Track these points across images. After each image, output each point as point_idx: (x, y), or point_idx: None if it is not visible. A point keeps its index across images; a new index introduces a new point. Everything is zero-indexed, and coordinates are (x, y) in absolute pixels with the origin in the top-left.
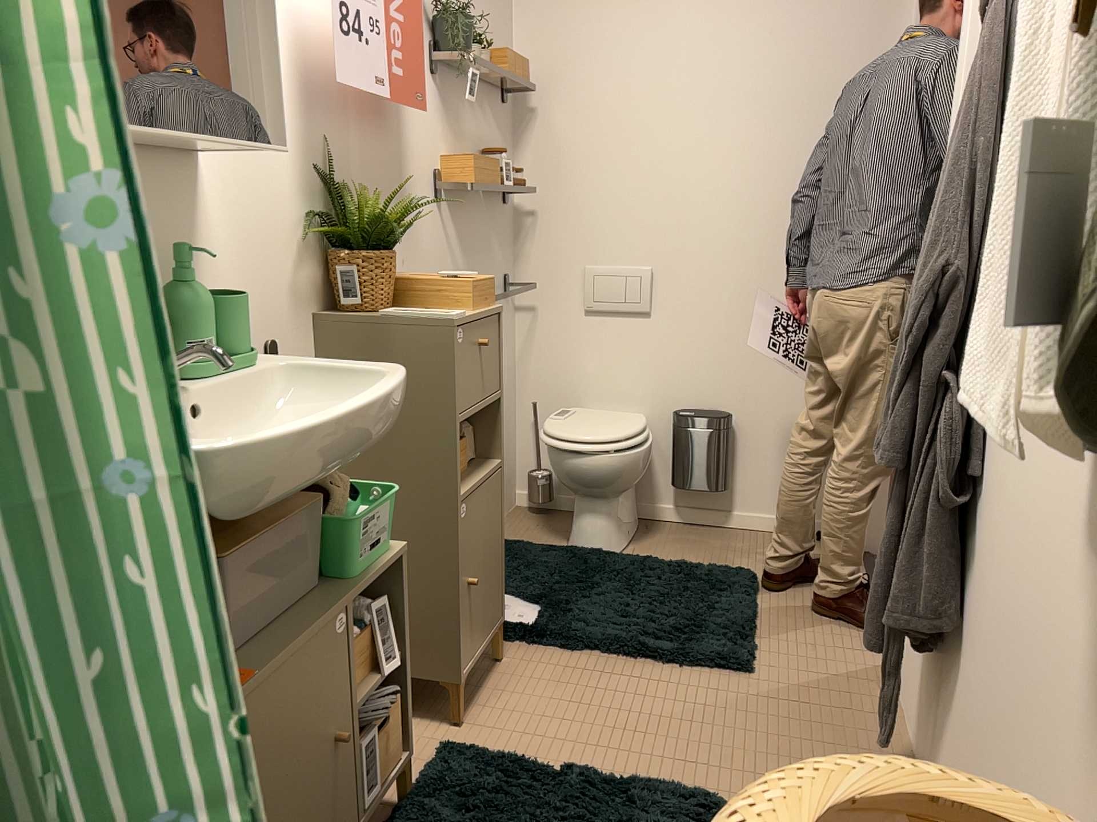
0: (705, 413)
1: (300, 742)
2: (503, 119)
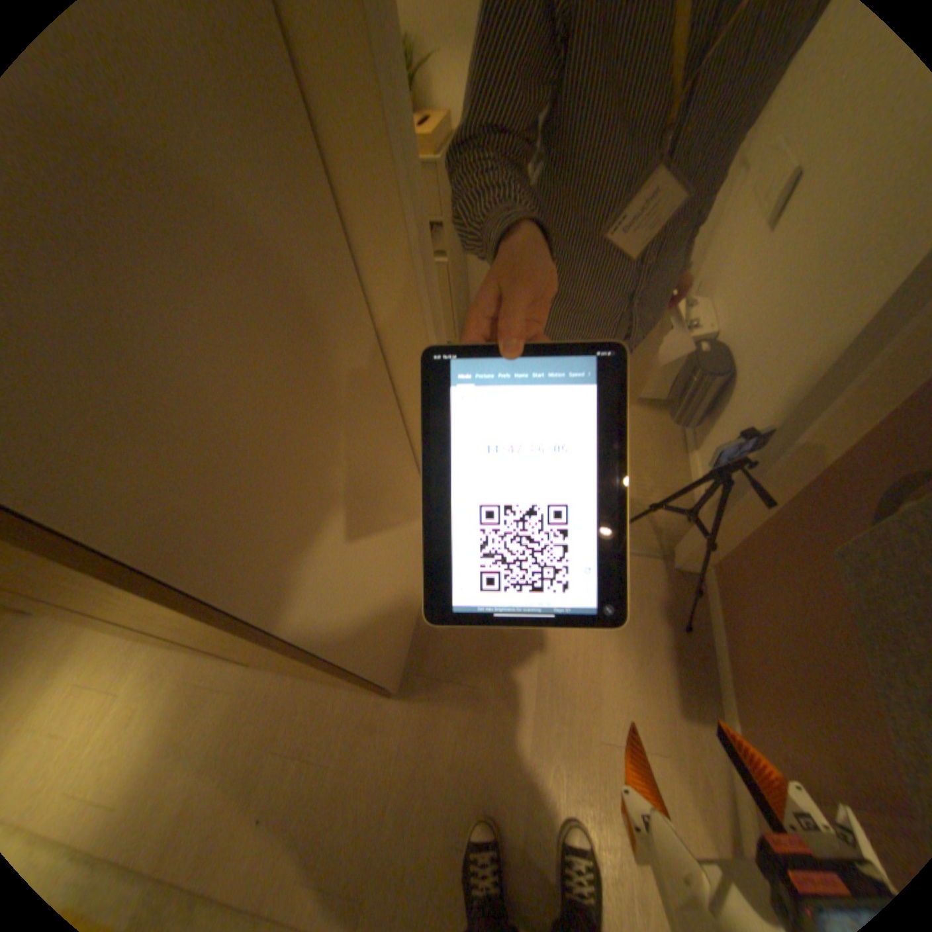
0: (719, 356)
1: None
2: None
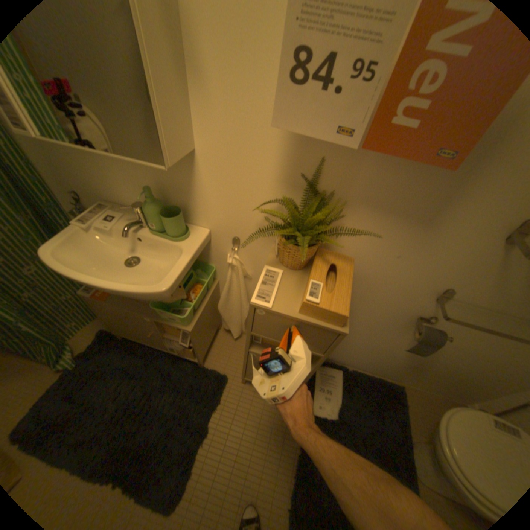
0: None
1: (128, 322)
2: None
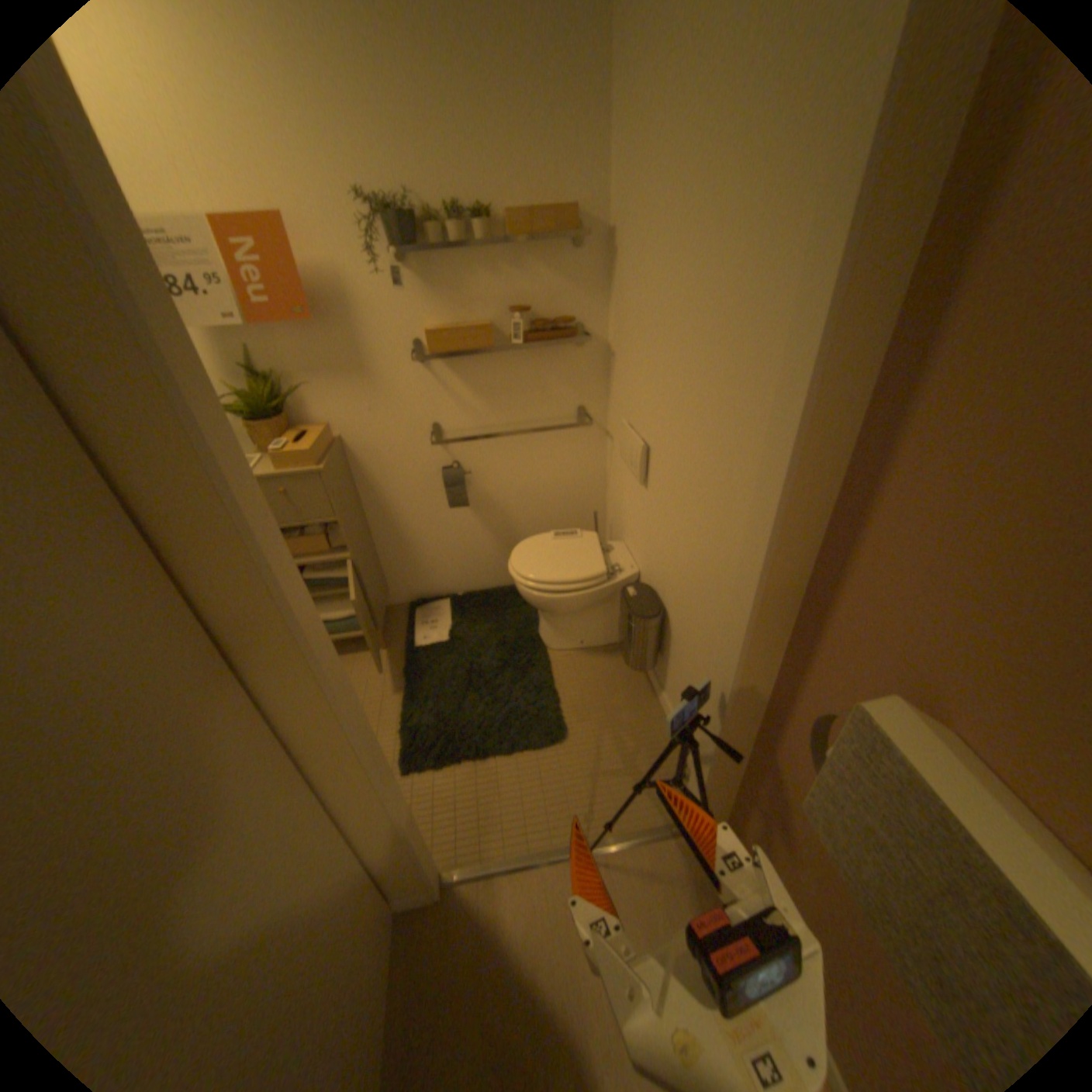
0: (646, 599)
1: None
2: (572, 257)
